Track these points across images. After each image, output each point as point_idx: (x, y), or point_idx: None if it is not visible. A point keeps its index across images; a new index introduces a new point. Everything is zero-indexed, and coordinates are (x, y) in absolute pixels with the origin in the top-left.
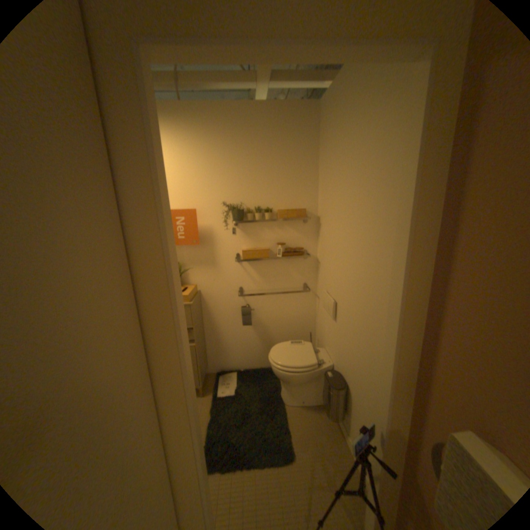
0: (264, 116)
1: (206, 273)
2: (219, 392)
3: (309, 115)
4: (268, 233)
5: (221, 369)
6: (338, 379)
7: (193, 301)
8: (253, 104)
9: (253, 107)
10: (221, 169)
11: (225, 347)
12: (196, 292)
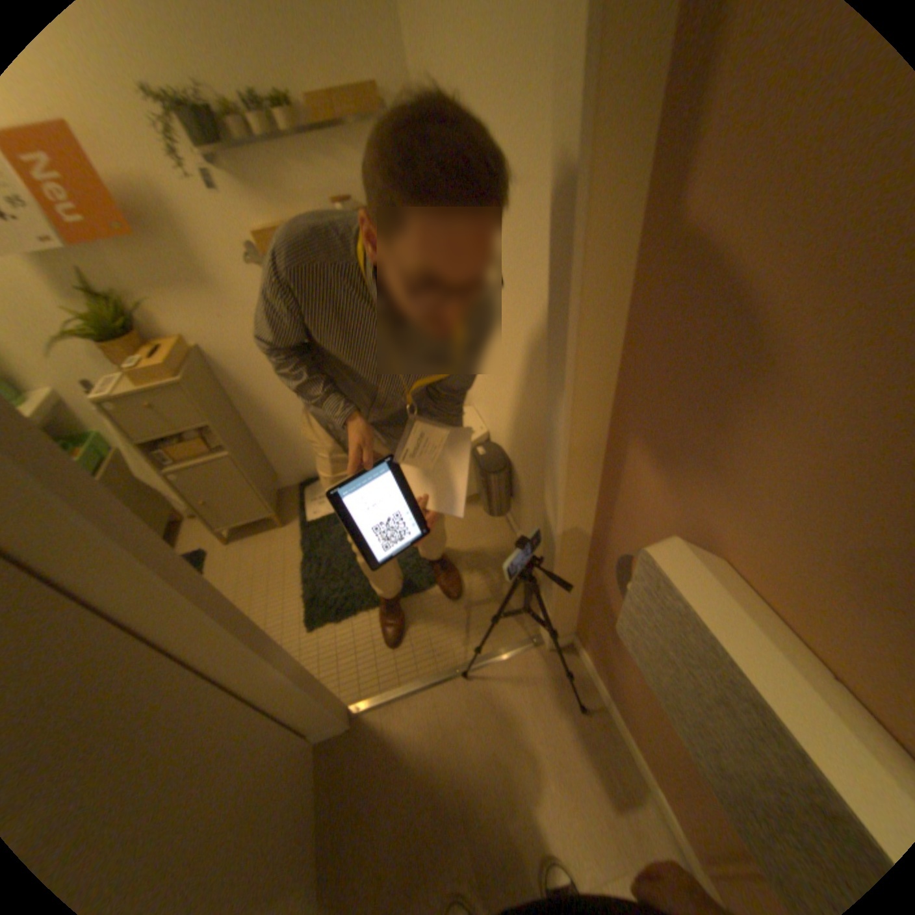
0: None
1: (190, 304)
2: (308, 514)
3: None
4: (299, 172)
5: (304, 476)
6: (493, 455)
7: (182, 372)
8: None
9: None
10: None
11: (296, 442)
12: (186, 352)
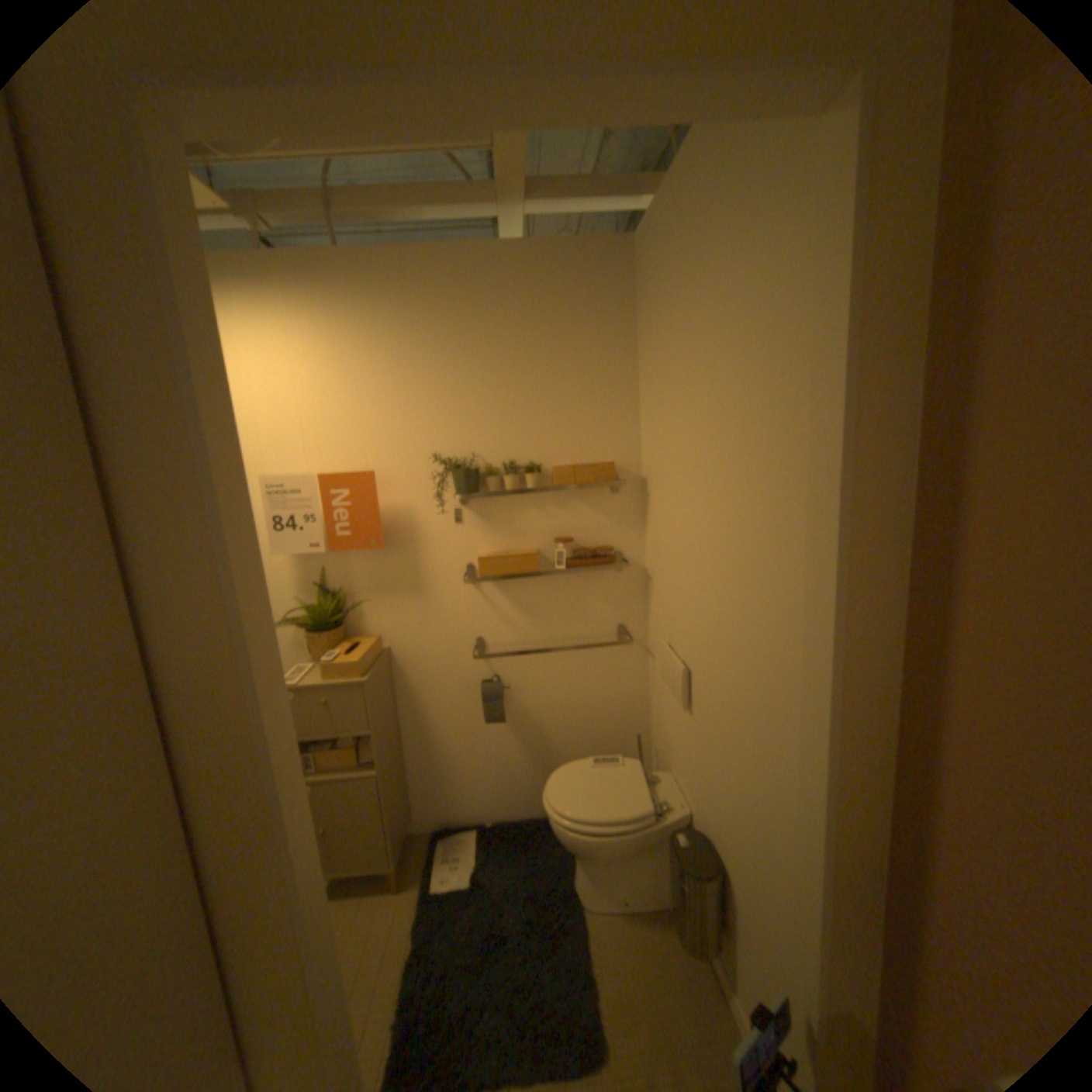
0: (516, 271)
1: (402, 609)
2: (435, 883)
3: (613, 266)
4: (535, 517)
5: (442, 824)
6: (701, 853)
7: (371, 674)
8: (492, 248)
9: (493, 255)
10: (428, 386)
11: (449, 775)
12: (381, 654)
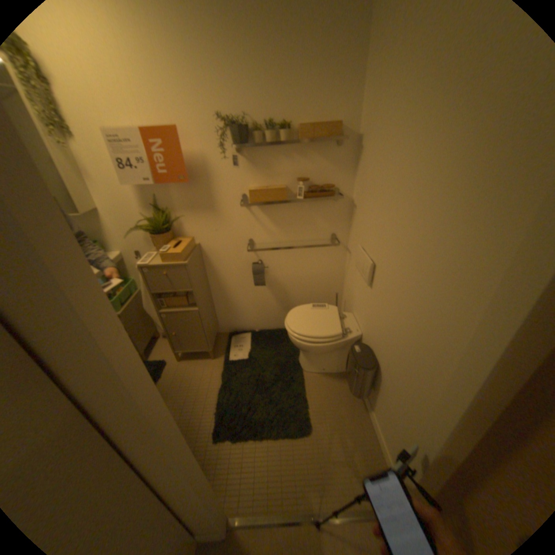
0: None
1: (203, 221)
2: (231, 355)
3: None
4: (284, 162)
5: (233, 328)
6: (366, 355)
7: (189, 258)
8: None
9: None
10: (207, 50)
11: (236, 307)
12: (194, 247)
